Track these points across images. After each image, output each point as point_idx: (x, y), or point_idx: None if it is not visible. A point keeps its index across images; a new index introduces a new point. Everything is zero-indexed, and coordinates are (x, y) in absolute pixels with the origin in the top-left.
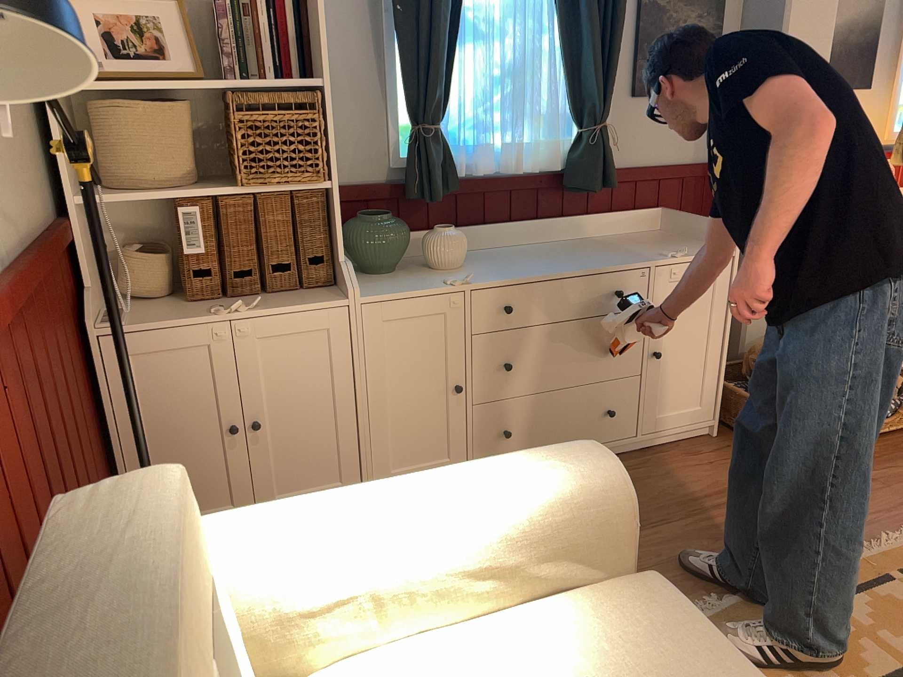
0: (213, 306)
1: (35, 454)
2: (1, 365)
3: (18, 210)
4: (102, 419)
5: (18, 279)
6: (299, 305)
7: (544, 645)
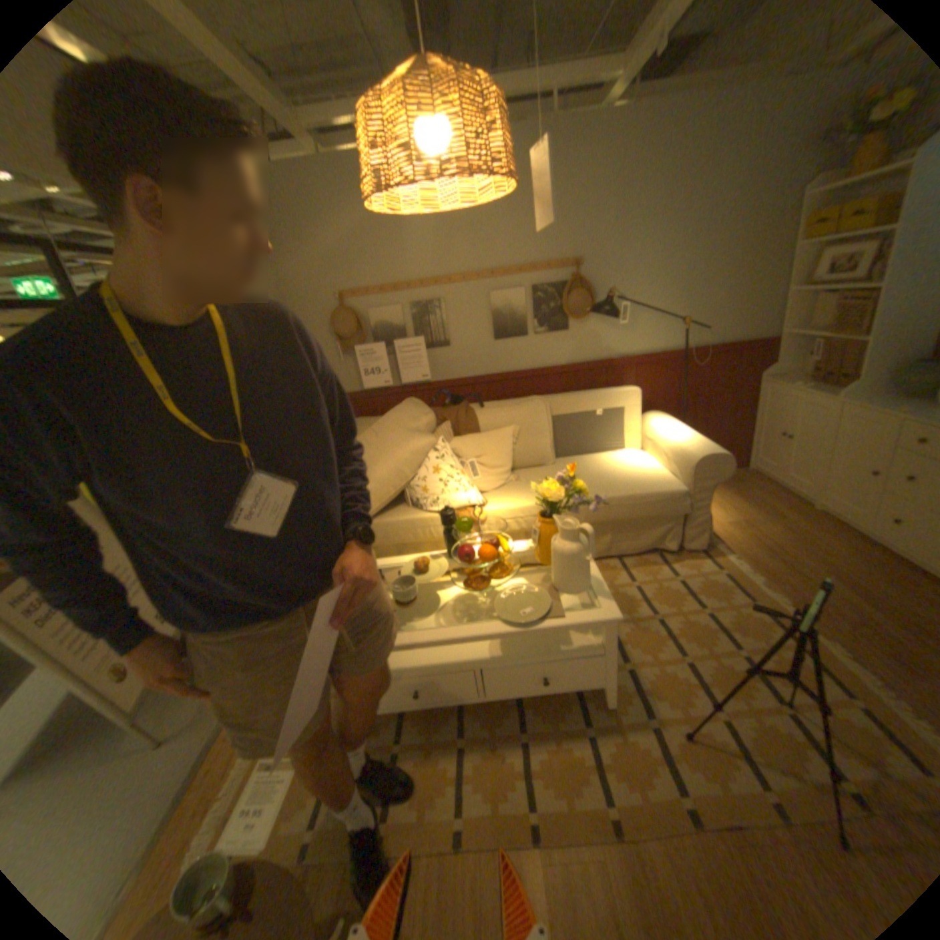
0: (806, 383)
1: (680, 394)
2: (673, 368)
3: (730, 333)
4: (756, 410)
5: (695, 351)
6: (824, 393)
7: (650, 471)
